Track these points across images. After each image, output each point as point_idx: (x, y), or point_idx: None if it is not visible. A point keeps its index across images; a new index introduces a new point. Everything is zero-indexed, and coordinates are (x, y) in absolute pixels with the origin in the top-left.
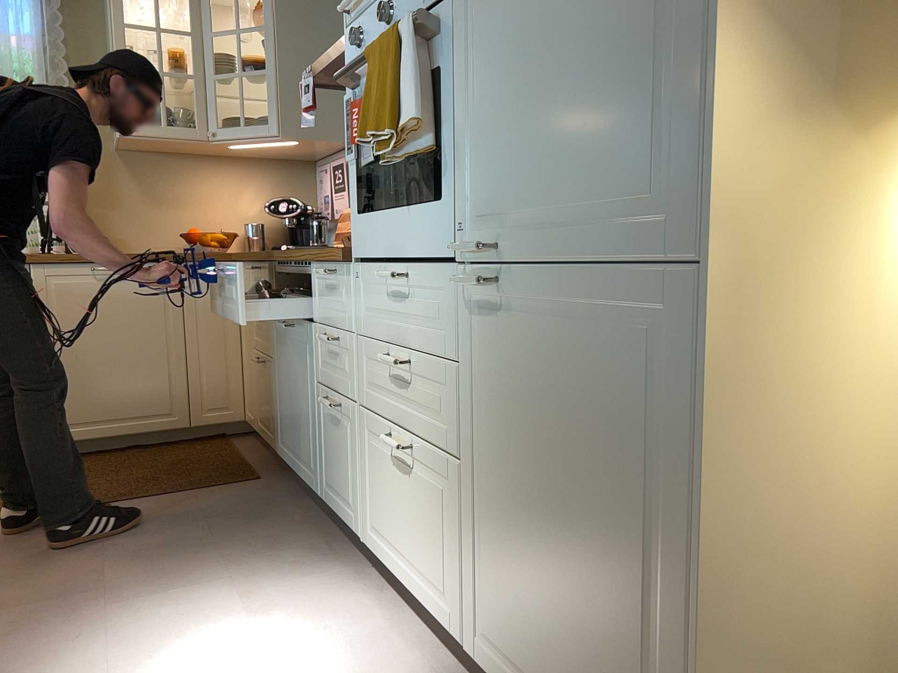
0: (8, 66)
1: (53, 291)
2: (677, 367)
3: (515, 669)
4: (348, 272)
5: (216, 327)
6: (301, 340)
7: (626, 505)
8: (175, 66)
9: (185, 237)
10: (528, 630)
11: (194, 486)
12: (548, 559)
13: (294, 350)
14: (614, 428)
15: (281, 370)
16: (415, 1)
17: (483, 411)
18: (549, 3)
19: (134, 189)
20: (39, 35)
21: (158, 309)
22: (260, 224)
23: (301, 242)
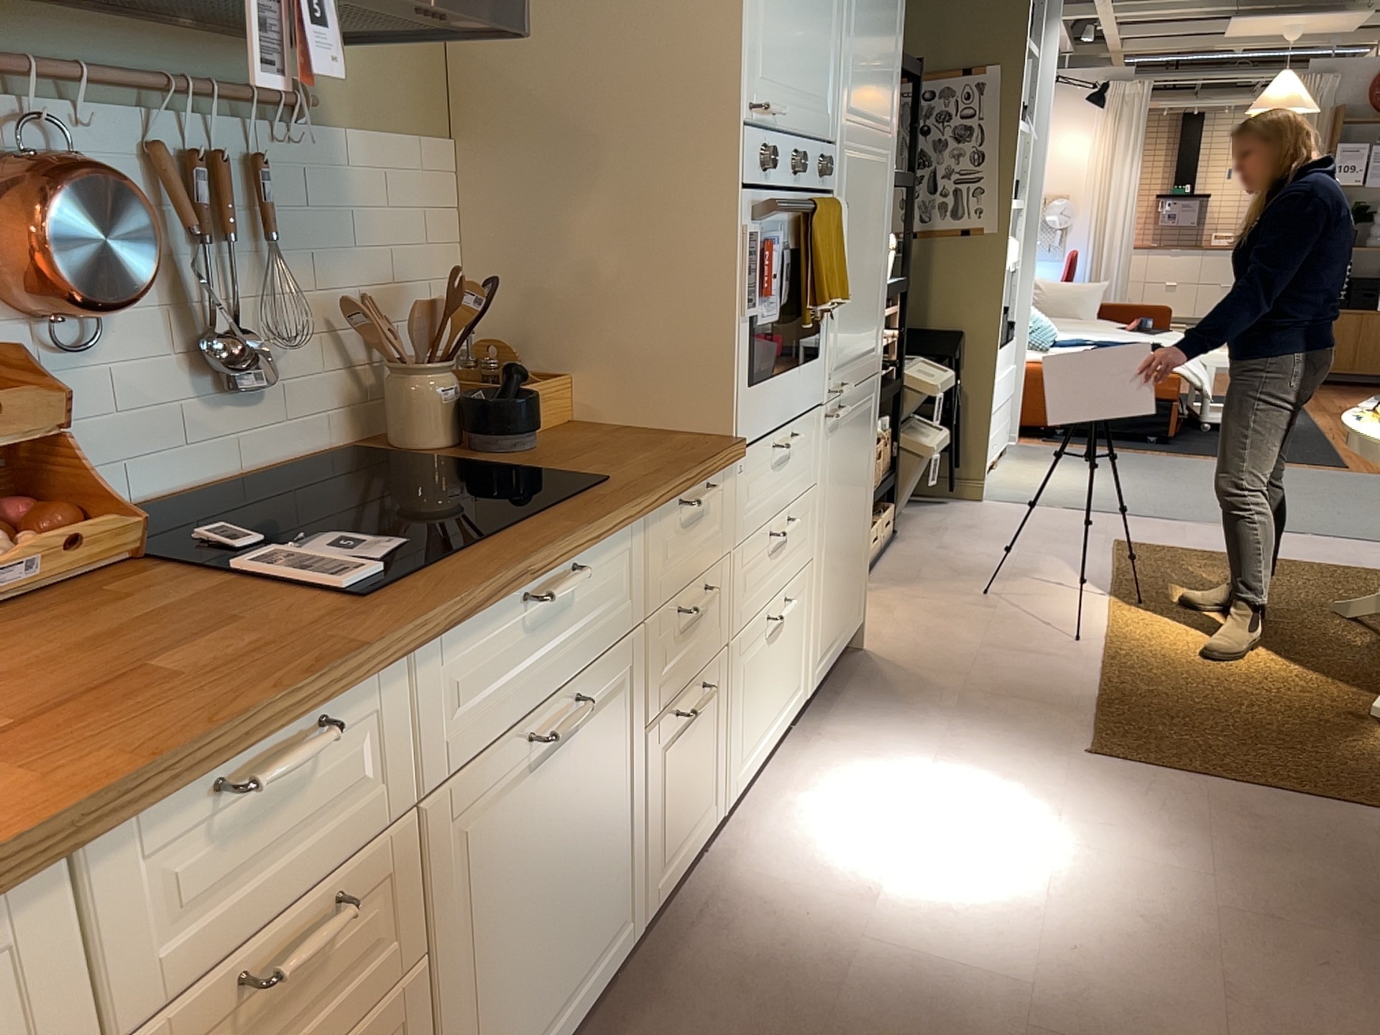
0: None
1: None
2: (871, 415)
3: (826, 647)
4: (726, 474)
5: None
6: (601, 699)
7: (860, 487)
8: None
9: None
10: (833, 609)
11: None
12: (842, 553)
13: (574, 754)
14: (860, 456)
15: (498, 894)
16: (811, 178)
17: (824, 502)
18: (860, 244)
19: None
20: None
21: None
22: None
23: None
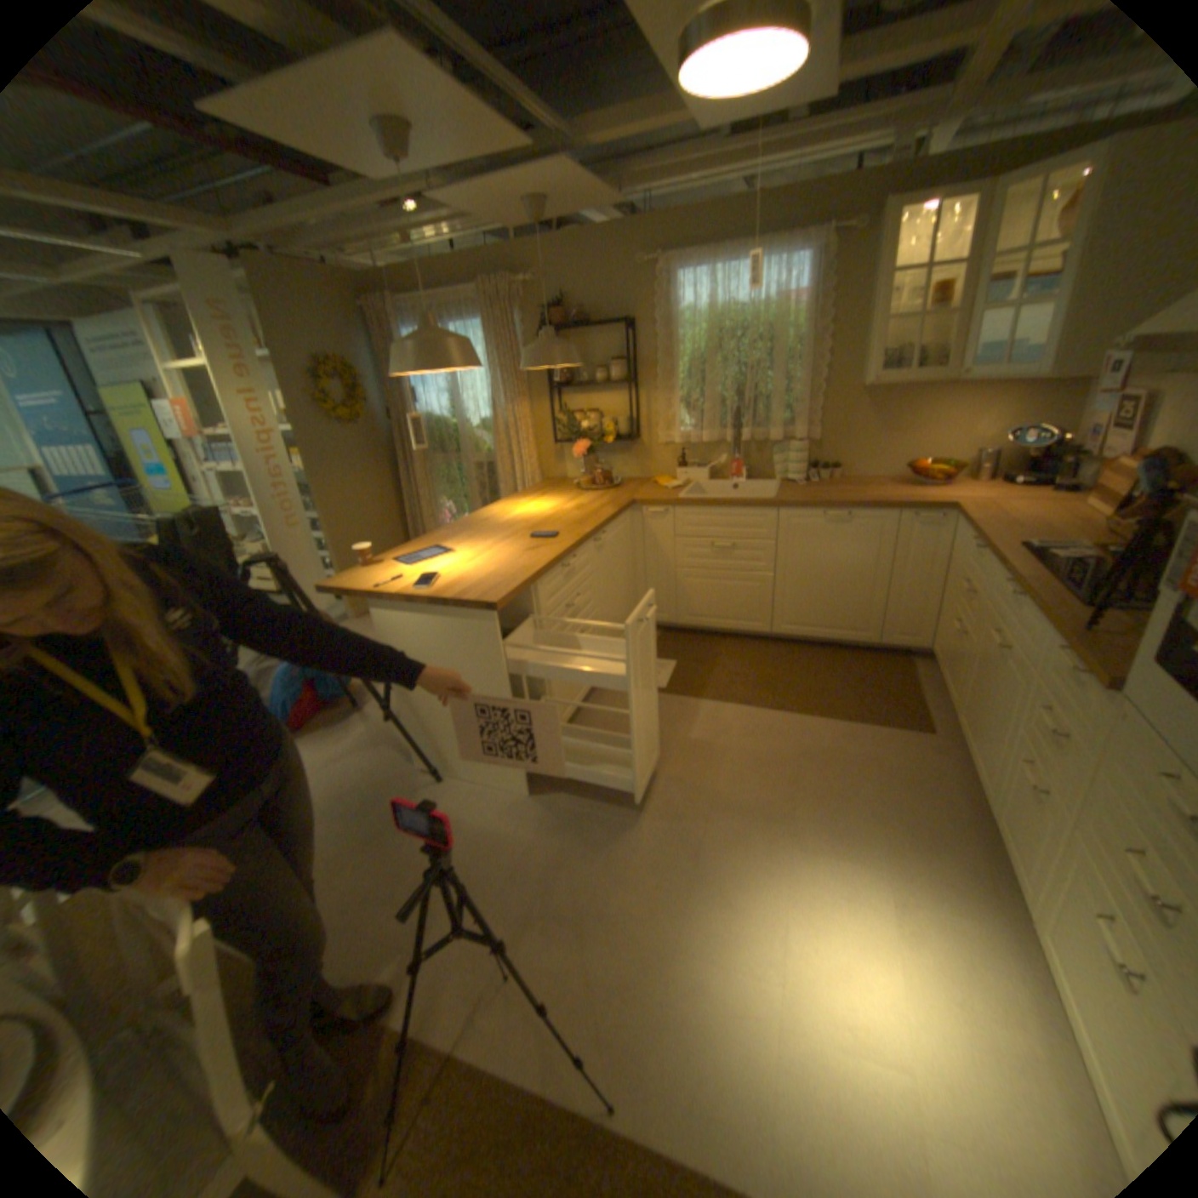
0: (785, 325)
1: (792, 529)
2: None
3: None
4: (1107, 696)
5: (924, 569)
6: (1017, 672)
7: None
8: (939, 294)
9: (911, 462)
10: None
11: (874, 720)
12: None
13: (1005, 670)
14: None
15: (983, 665)
16: None
17: None
18: None
19: (871, 420)
20: (813, 289)
21: (872, 549)
22: (998, 448)
23: (1045, 473)
